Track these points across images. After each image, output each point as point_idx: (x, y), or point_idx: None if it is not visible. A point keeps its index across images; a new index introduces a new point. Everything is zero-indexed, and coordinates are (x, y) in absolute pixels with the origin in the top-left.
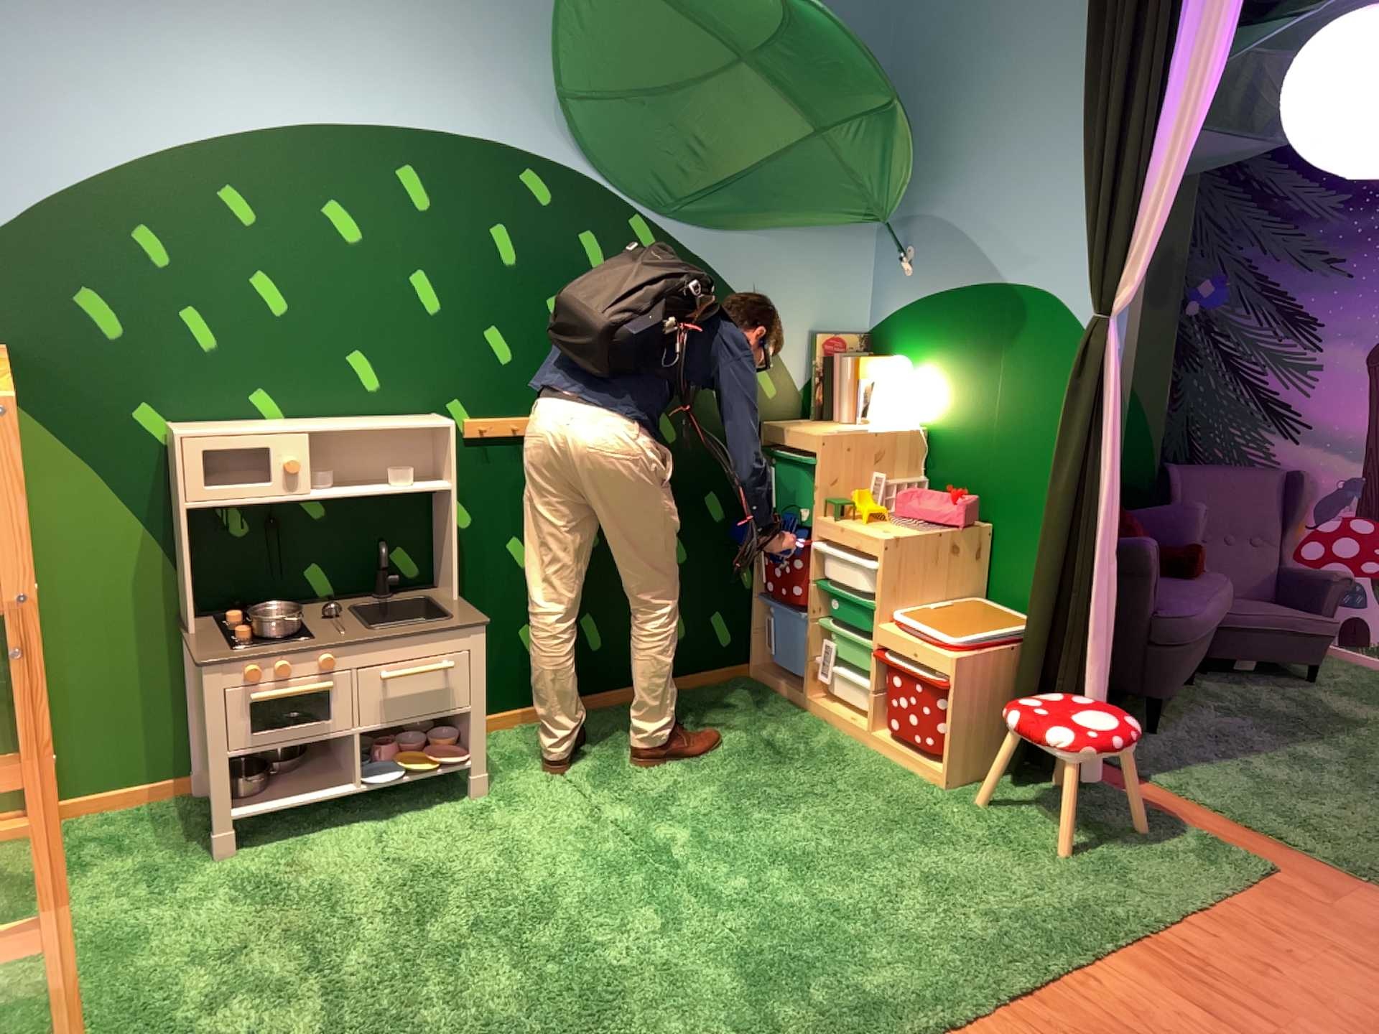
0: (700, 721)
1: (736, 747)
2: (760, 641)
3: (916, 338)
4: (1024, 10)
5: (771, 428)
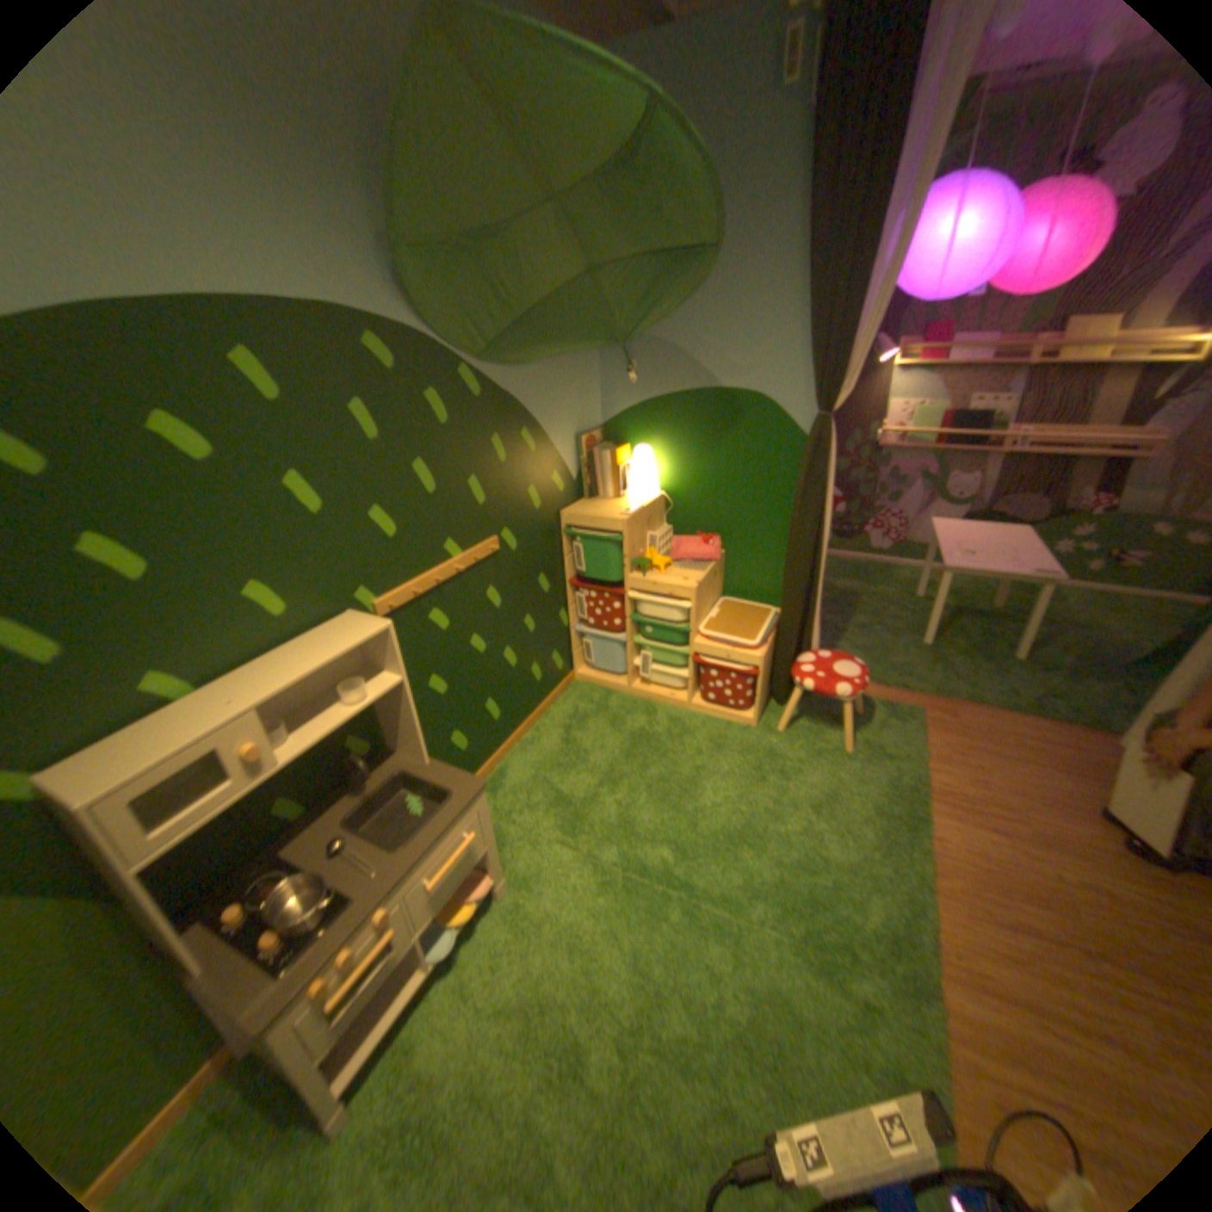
0: (583, 737)
1: (626, 752)
2: (584, 659)
3: (651, 427)
4: (735, 149)
5: (572, 516)
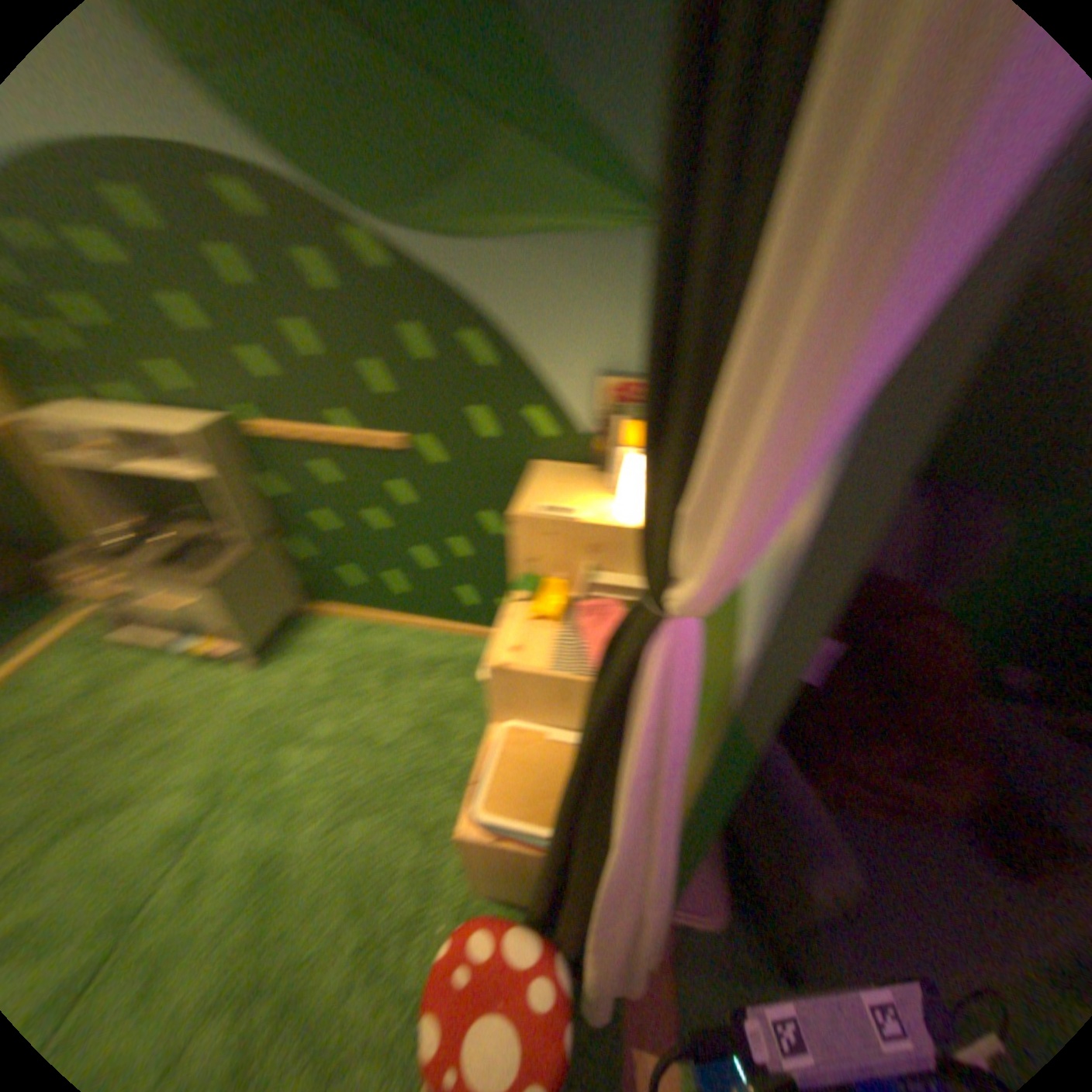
0: (434, 683)
1: (411, 730)
2: None
3: None
4: None
5: (530, 474)
